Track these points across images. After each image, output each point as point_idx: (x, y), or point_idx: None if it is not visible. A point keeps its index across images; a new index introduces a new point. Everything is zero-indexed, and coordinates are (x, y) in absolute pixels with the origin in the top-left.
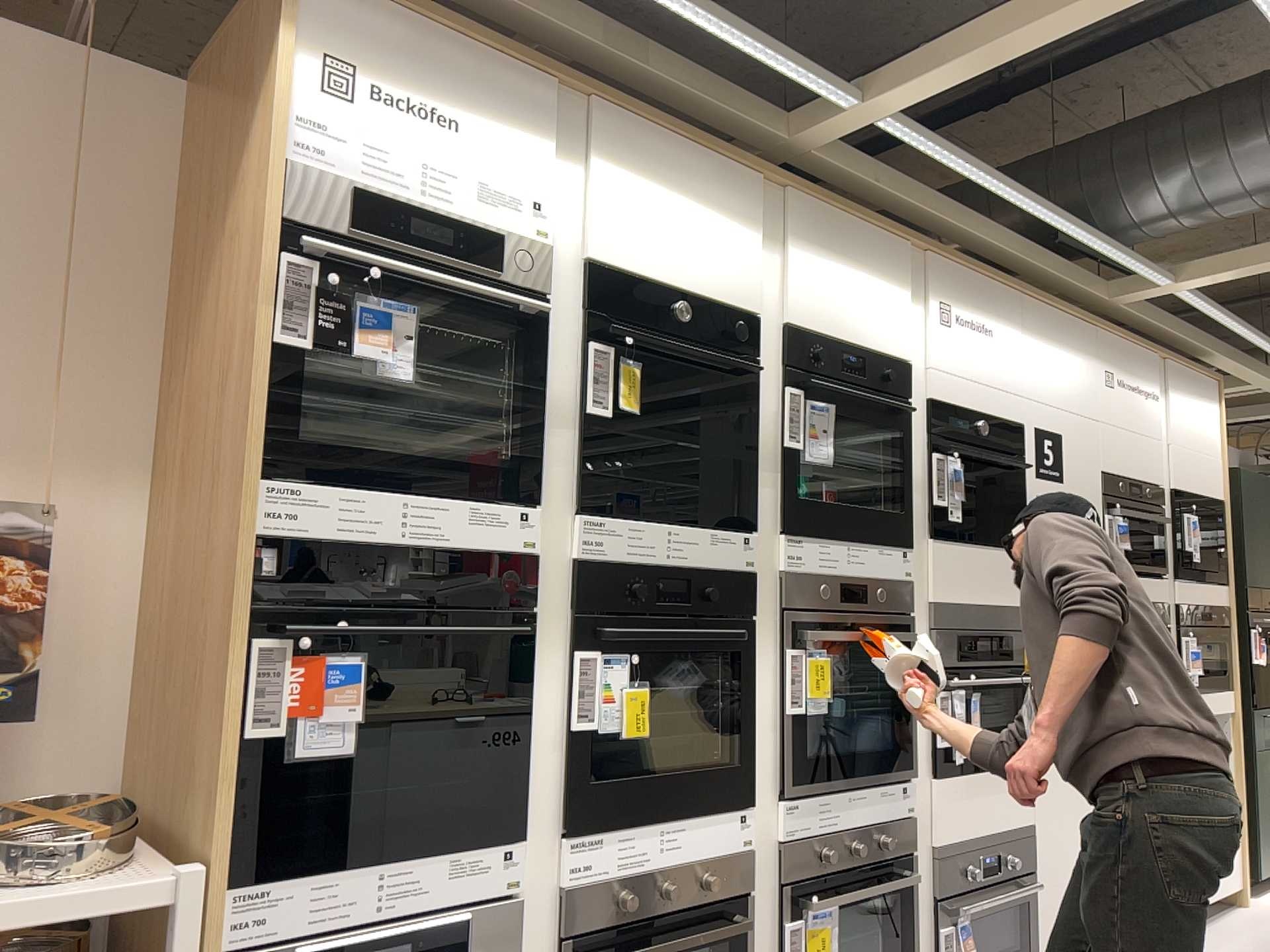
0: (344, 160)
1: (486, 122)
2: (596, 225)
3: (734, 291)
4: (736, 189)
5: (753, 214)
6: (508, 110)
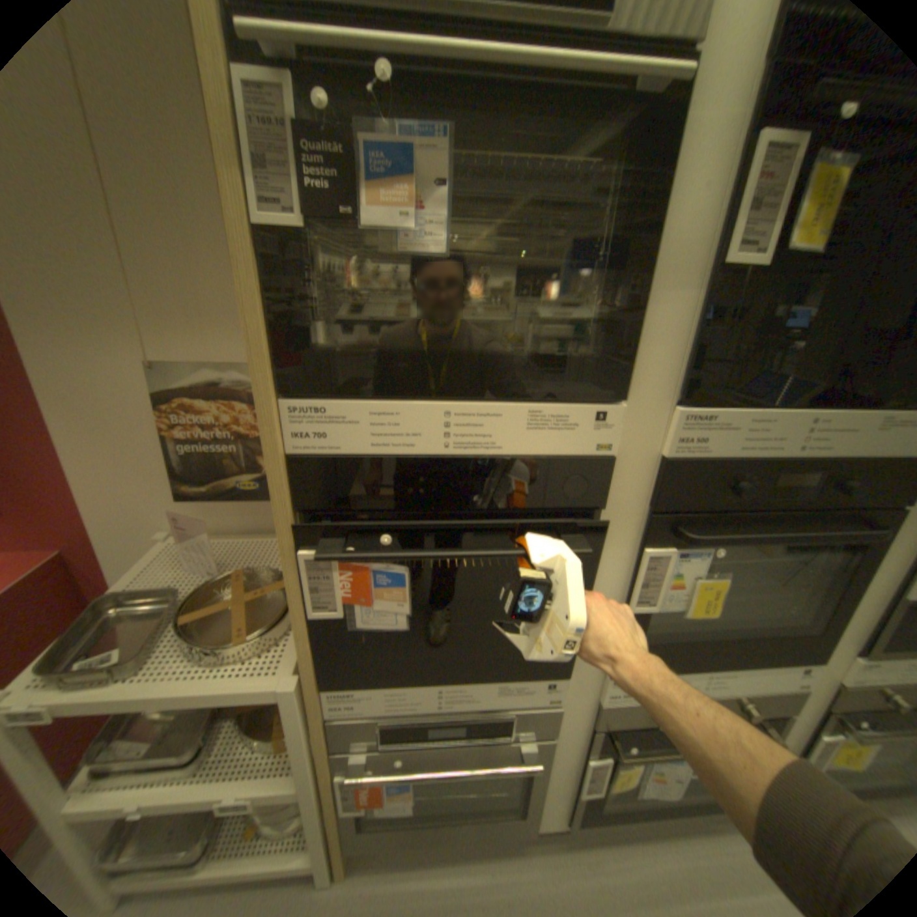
0: None
1: None
2: None
3: None
4: None
5: None
6: None
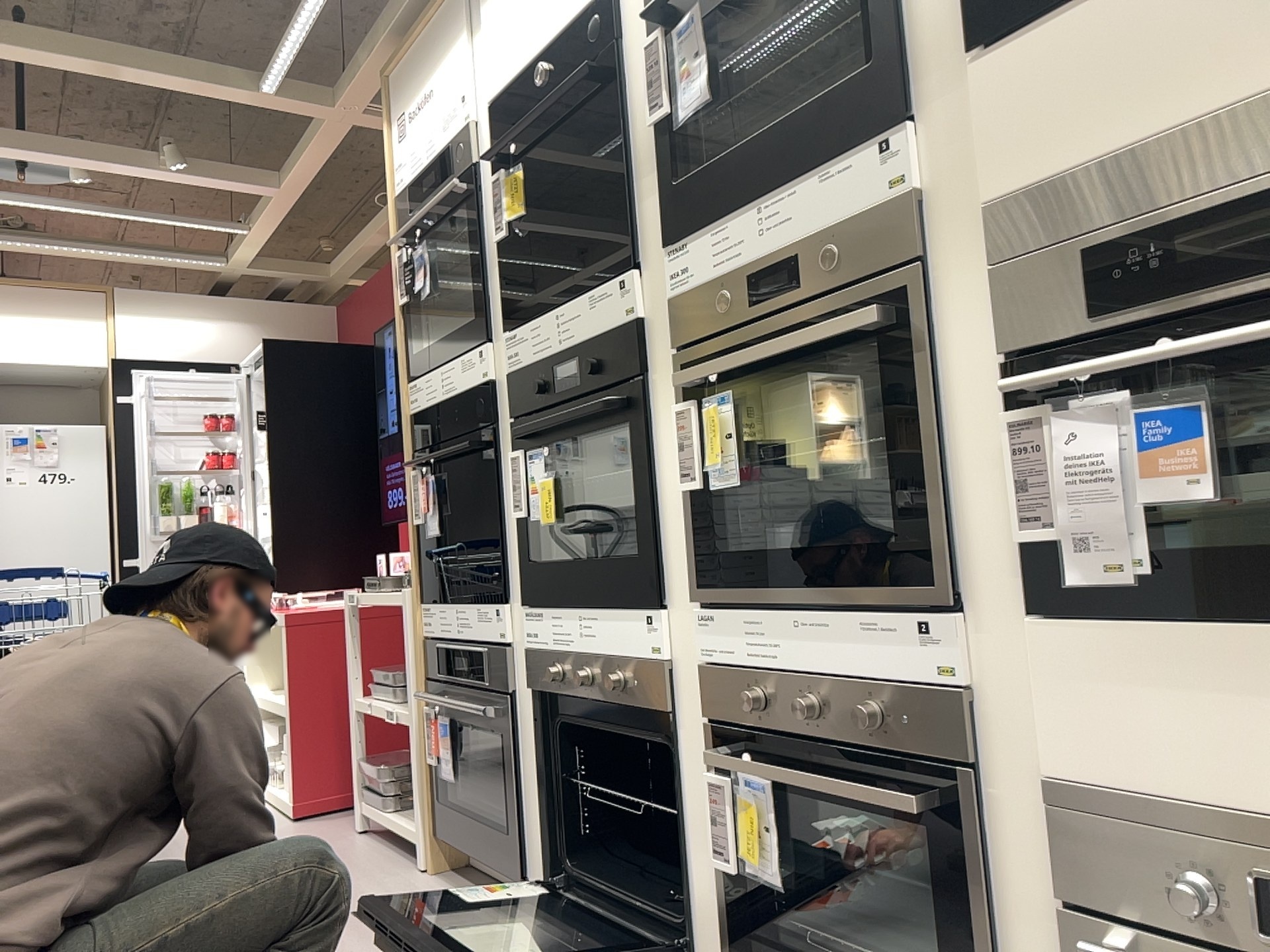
0: (401, 174)
1: (434, 66)
2: (487, 63)
3: None
4: None
5: None
6: (441, 39)
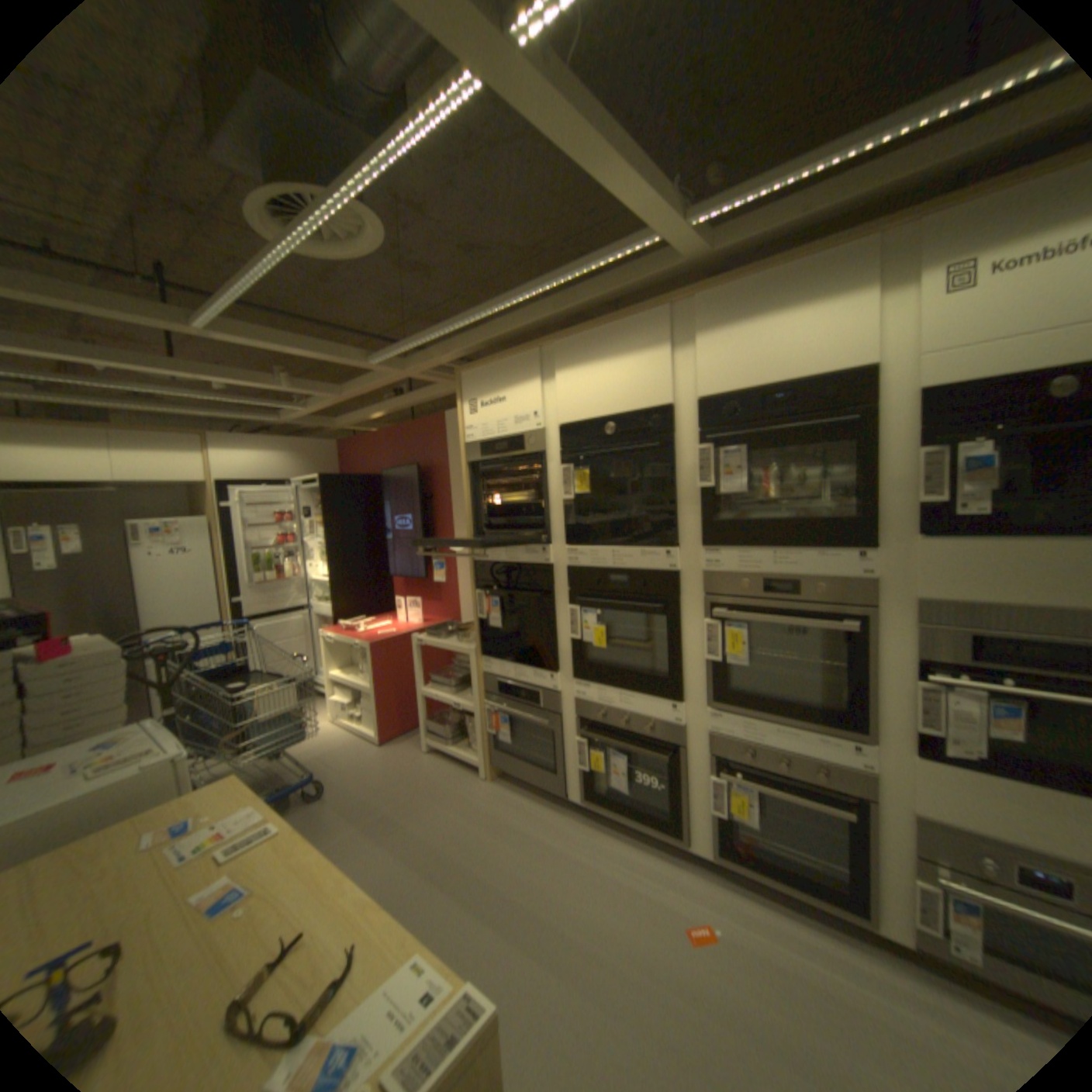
0: (470, 433)
1: (507, 385)
2: (558, 403)
3: (649, 393)
4: (646, 320)
5: (663, 327)
6: (514, 373)
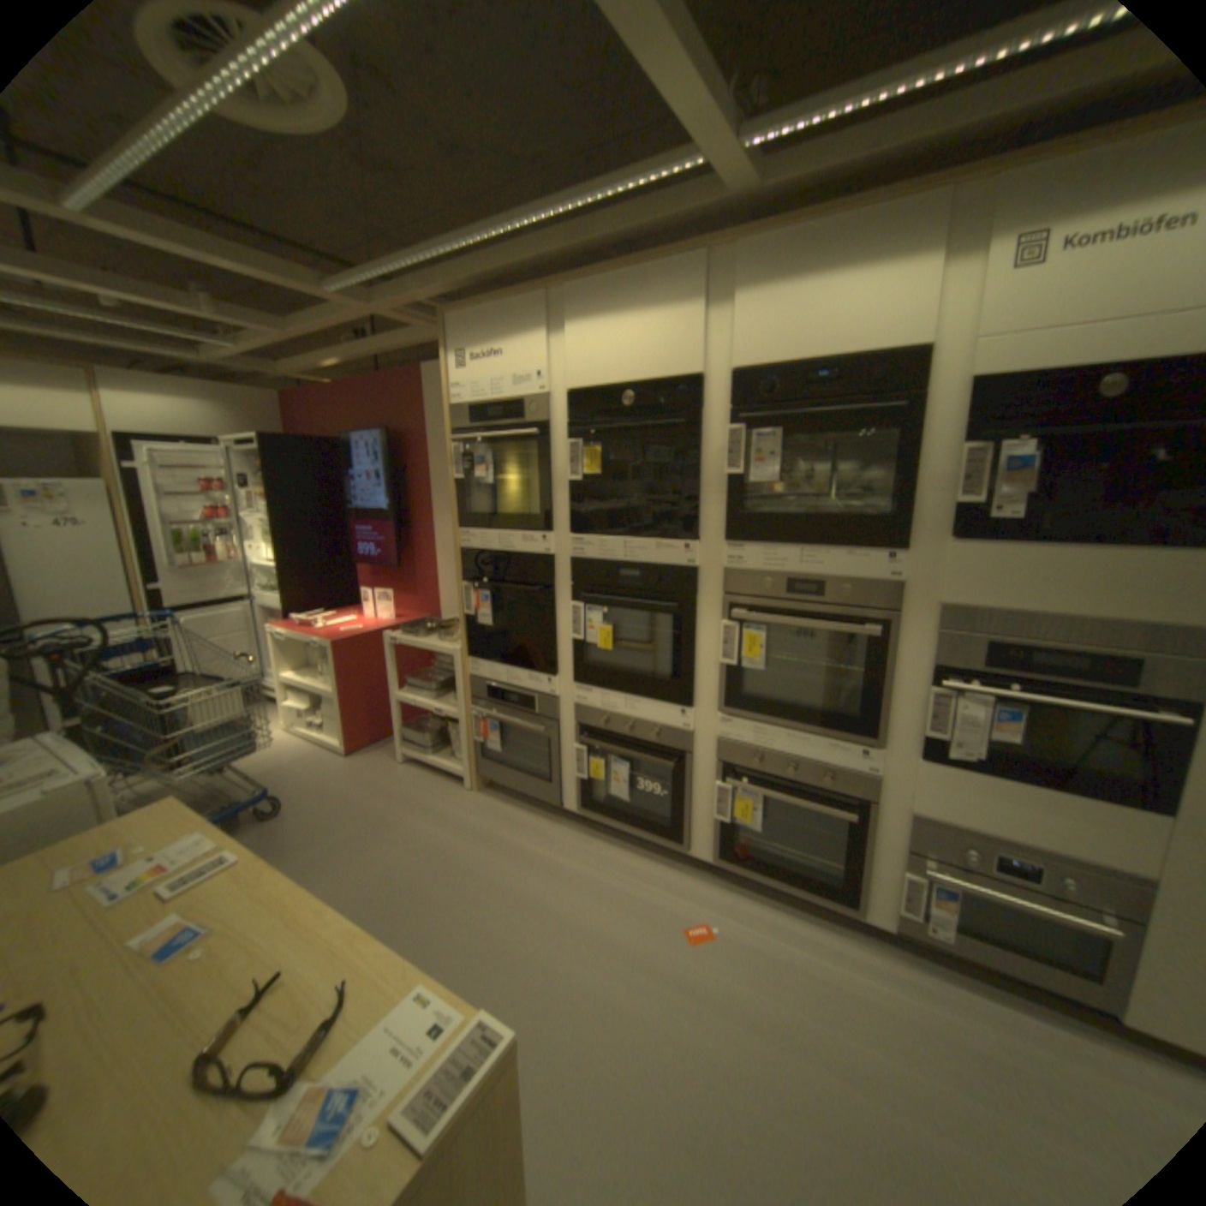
0: (458, 393)
1: (505, 336)
2: (568, 363)
3: (677, 359)
4: (679, 267)
5: (699, 278)
6: (515, 321)
